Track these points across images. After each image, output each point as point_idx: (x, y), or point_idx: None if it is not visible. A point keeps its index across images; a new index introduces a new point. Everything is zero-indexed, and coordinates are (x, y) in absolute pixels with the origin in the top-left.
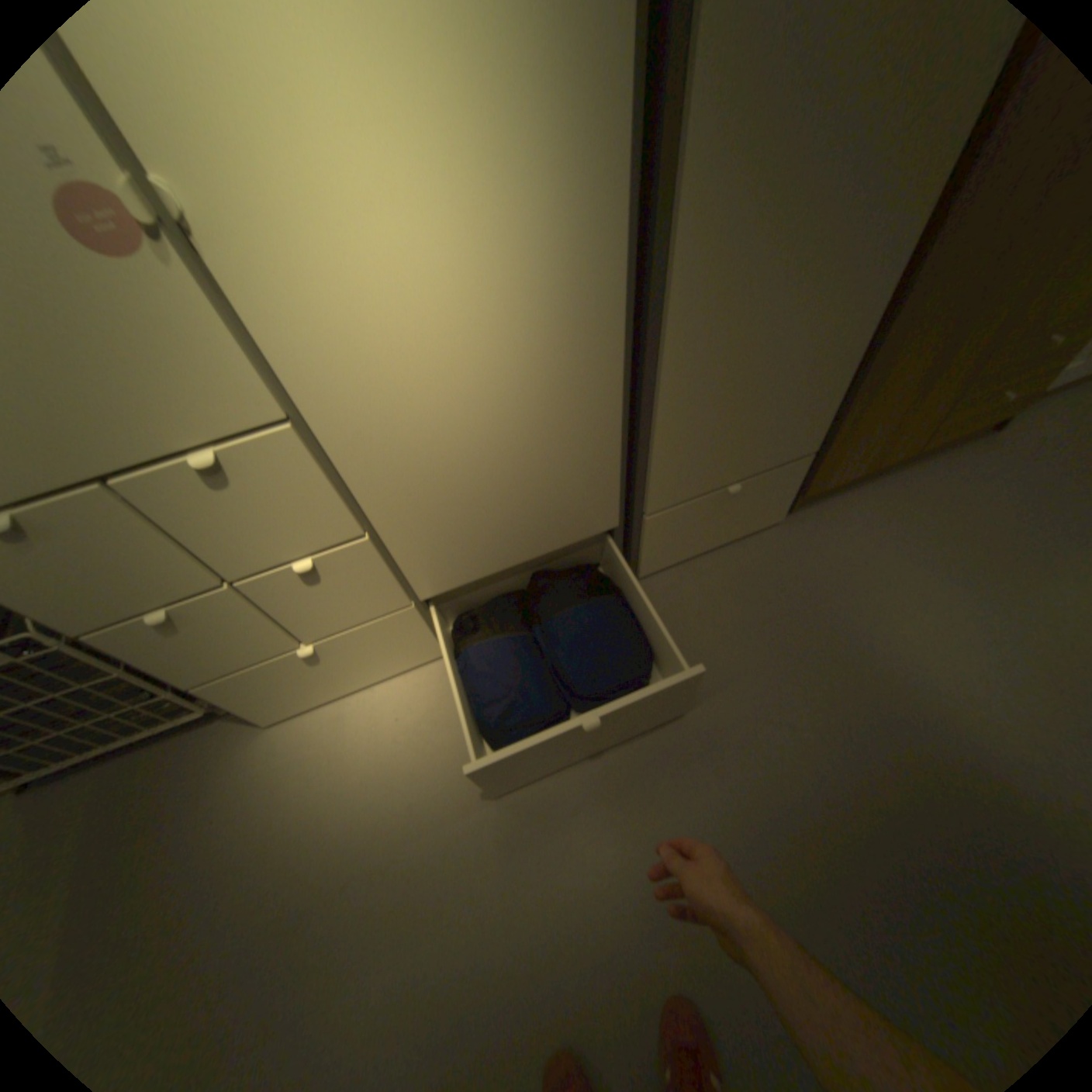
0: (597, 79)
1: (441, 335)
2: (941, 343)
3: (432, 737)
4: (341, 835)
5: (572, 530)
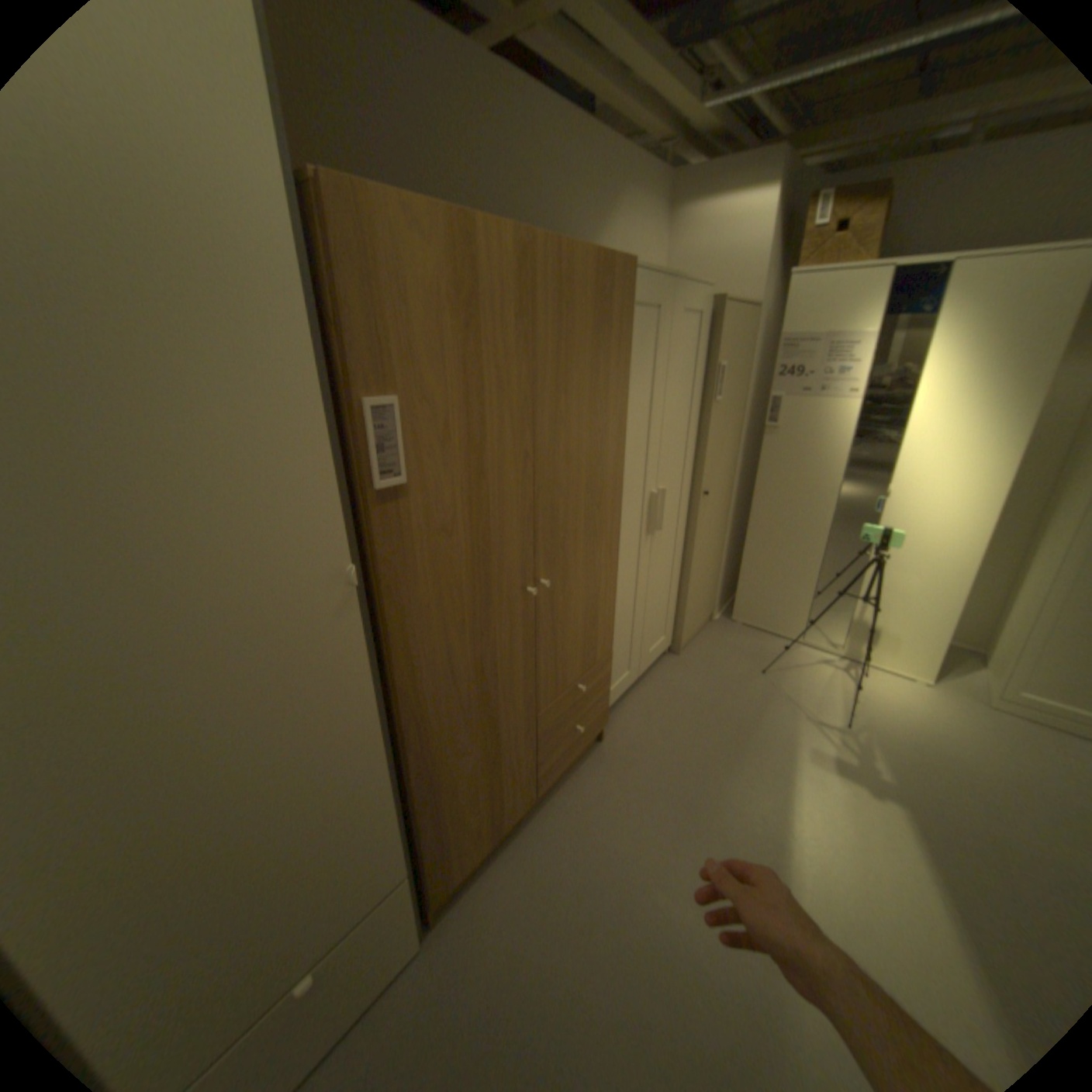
0: None
1: None
2: (476, 738)
3: None
4: None
5: None
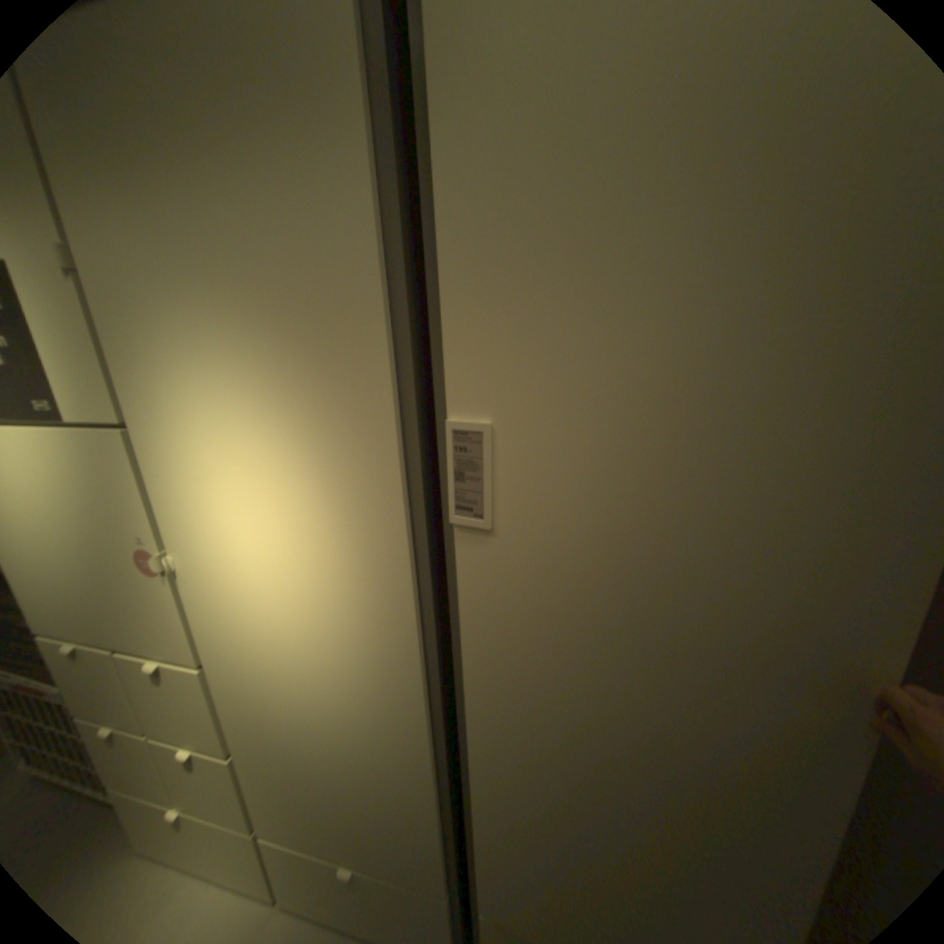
0: (389, 584)
1: (288, 667)
2: None
3: None
4: None
5: (394, 869)
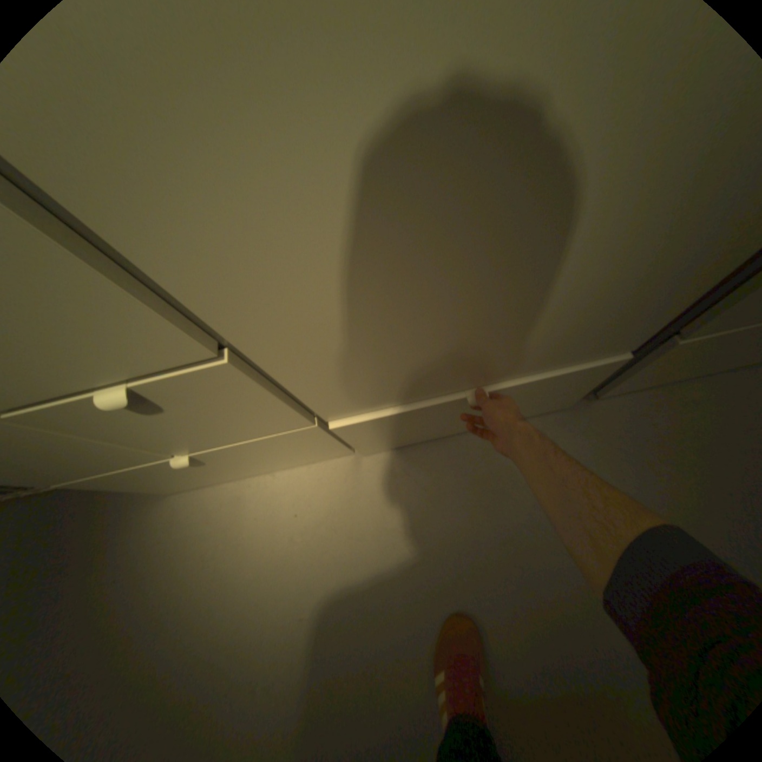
0: None
1: None
2: None
3: (331, 545)
4: (230, 632)
5: (571, 352)
